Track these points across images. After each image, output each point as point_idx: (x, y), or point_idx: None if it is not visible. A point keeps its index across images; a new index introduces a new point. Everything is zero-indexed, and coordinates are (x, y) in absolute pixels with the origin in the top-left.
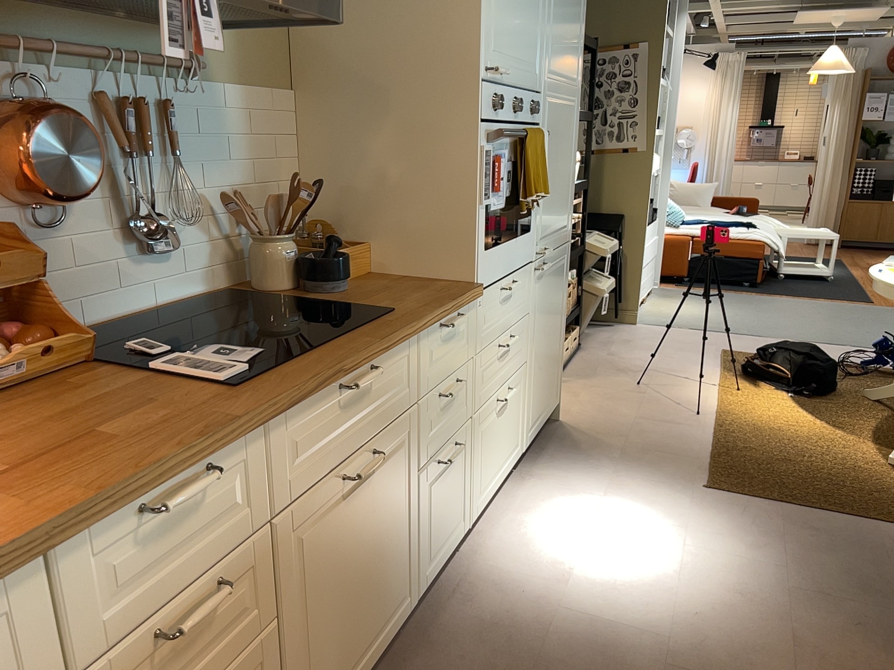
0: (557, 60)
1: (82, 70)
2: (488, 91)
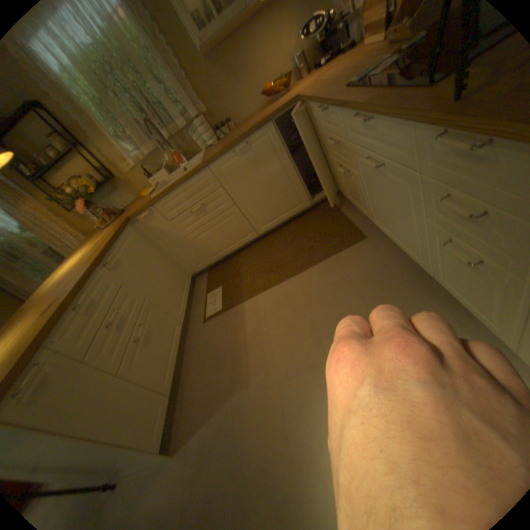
0: None
1: None
2: None
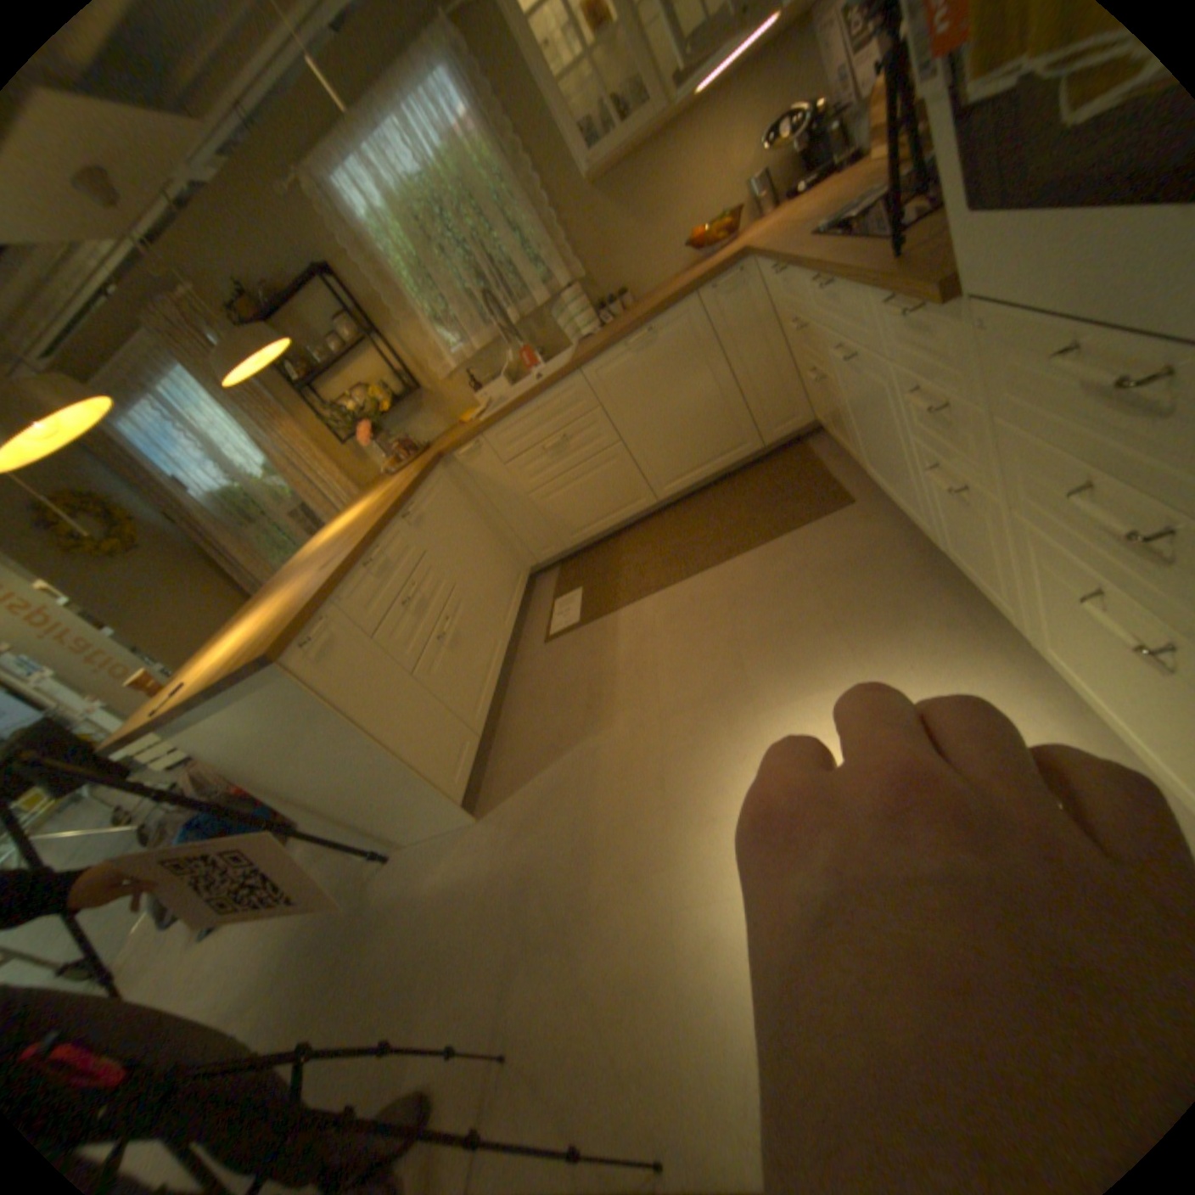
0: None
1: None
2: None
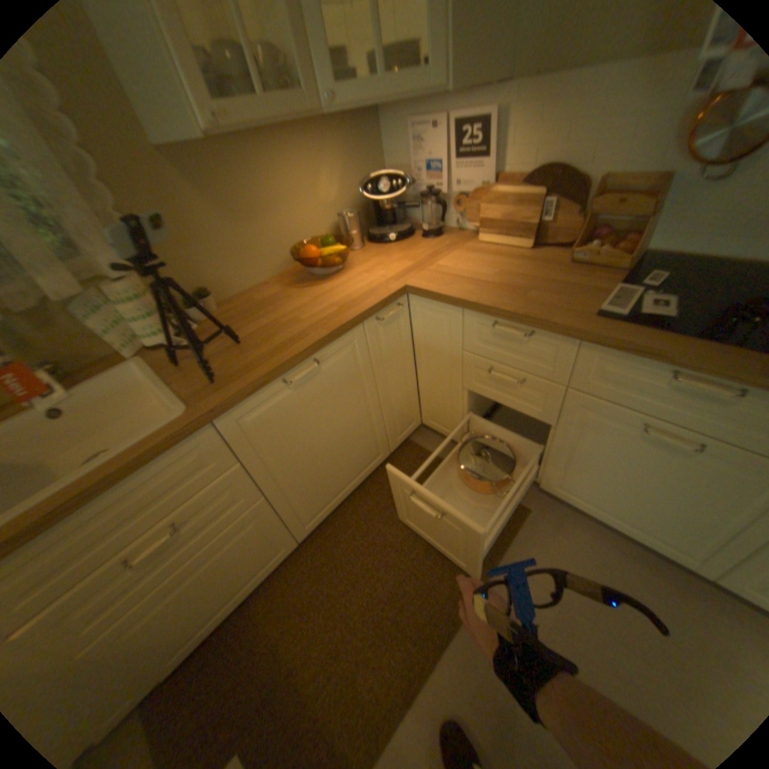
0: None
1: None
2: None
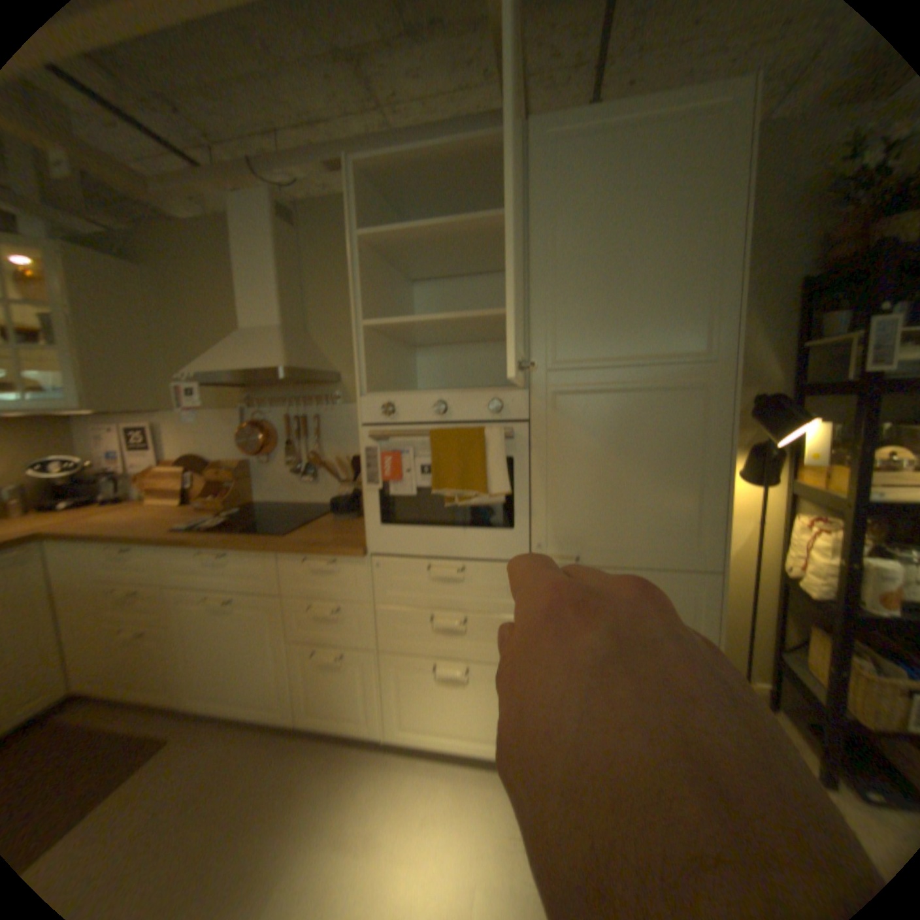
0: (585, 341)
1: (284, 405)
2: (374, 399)
